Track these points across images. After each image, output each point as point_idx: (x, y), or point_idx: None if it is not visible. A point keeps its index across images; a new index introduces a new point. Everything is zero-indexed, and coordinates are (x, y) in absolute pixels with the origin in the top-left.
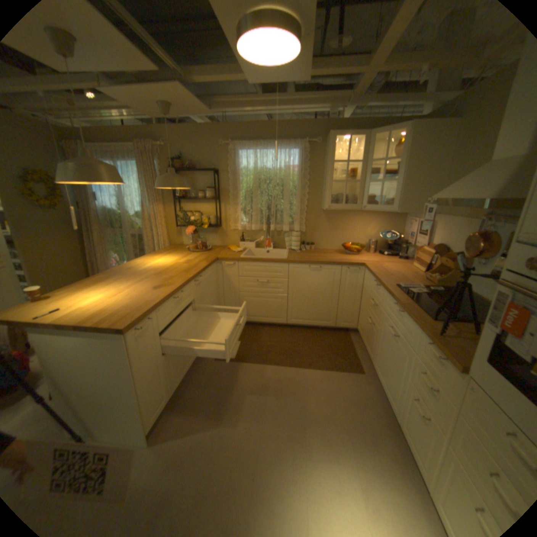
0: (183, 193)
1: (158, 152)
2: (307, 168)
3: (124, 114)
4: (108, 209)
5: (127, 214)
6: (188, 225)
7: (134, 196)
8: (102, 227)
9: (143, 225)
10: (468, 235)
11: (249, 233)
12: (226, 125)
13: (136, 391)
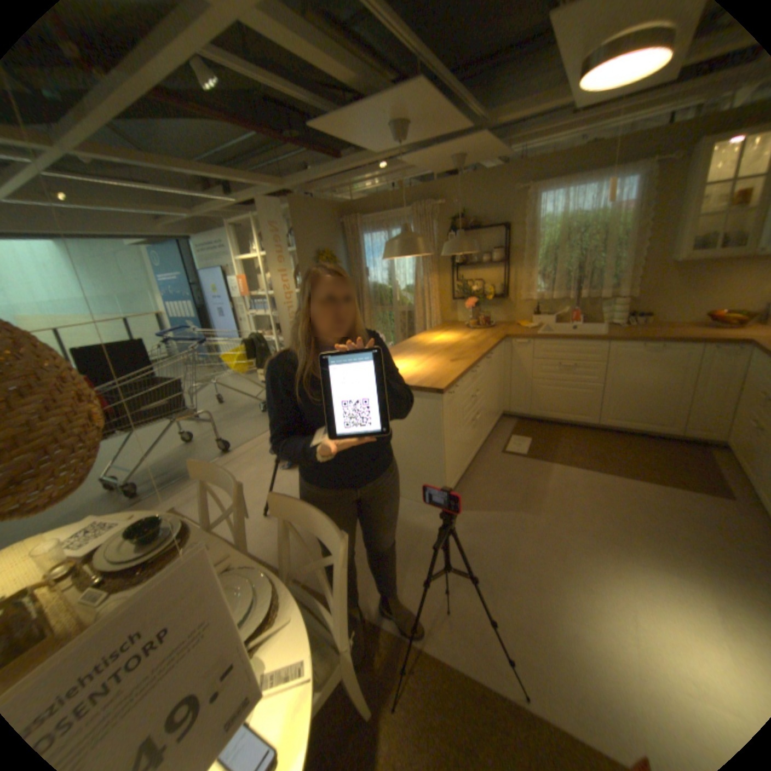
0: (463, 259)
1: (435, 213)
2: (651, 200)
3: (402, 175)
4: (378, 285)
5: (397, 288)
6: (467, 297)
7: (405, 268)
8: (372, 305)
9: (414, 300)
10: None
11: (546, 303)
12: (526, 162)
13: (443, 452)
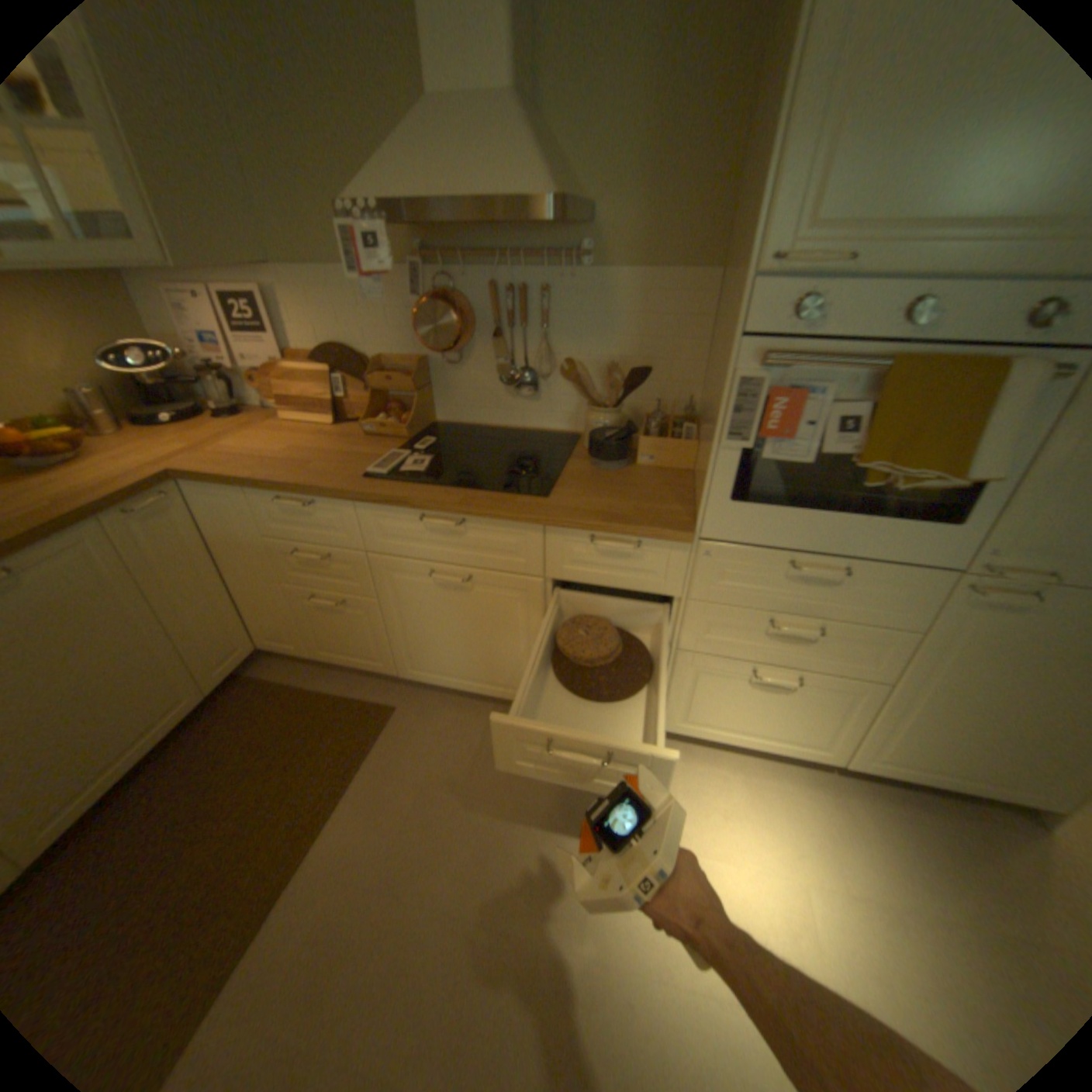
0: None
1: None
2: None
3: None
4: None
5: None
6: None
7: None
8: None
9: None
10: (388, 307)
11: None
12: None
13: None
